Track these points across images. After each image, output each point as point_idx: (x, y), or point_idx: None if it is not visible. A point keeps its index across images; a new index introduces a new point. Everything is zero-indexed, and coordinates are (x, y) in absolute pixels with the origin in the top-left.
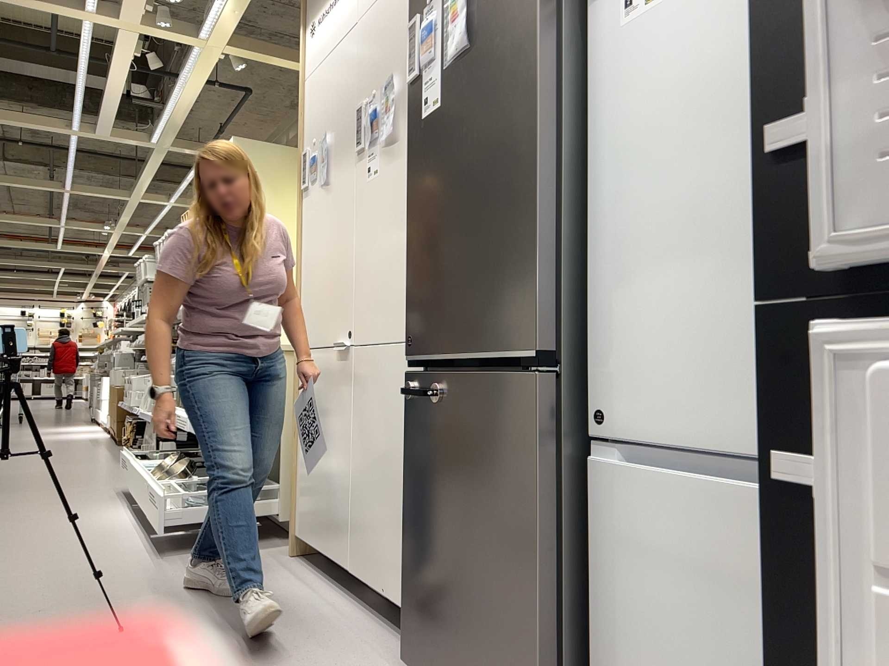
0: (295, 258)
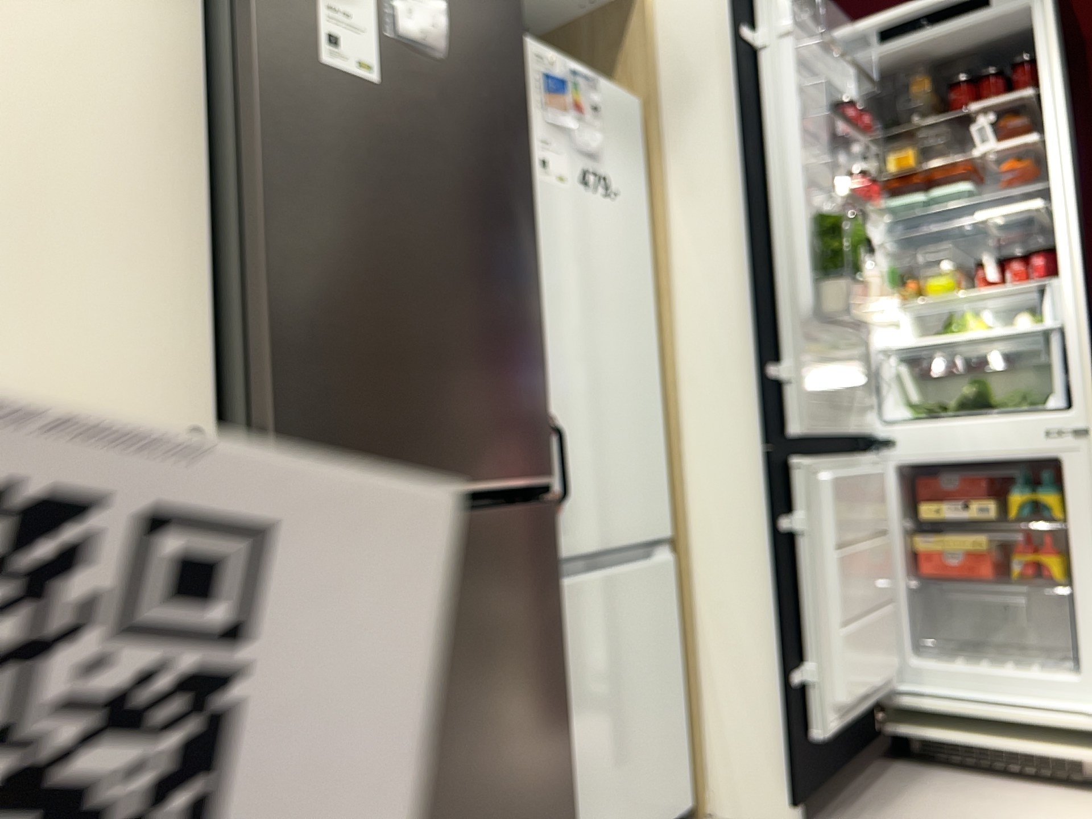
0: None
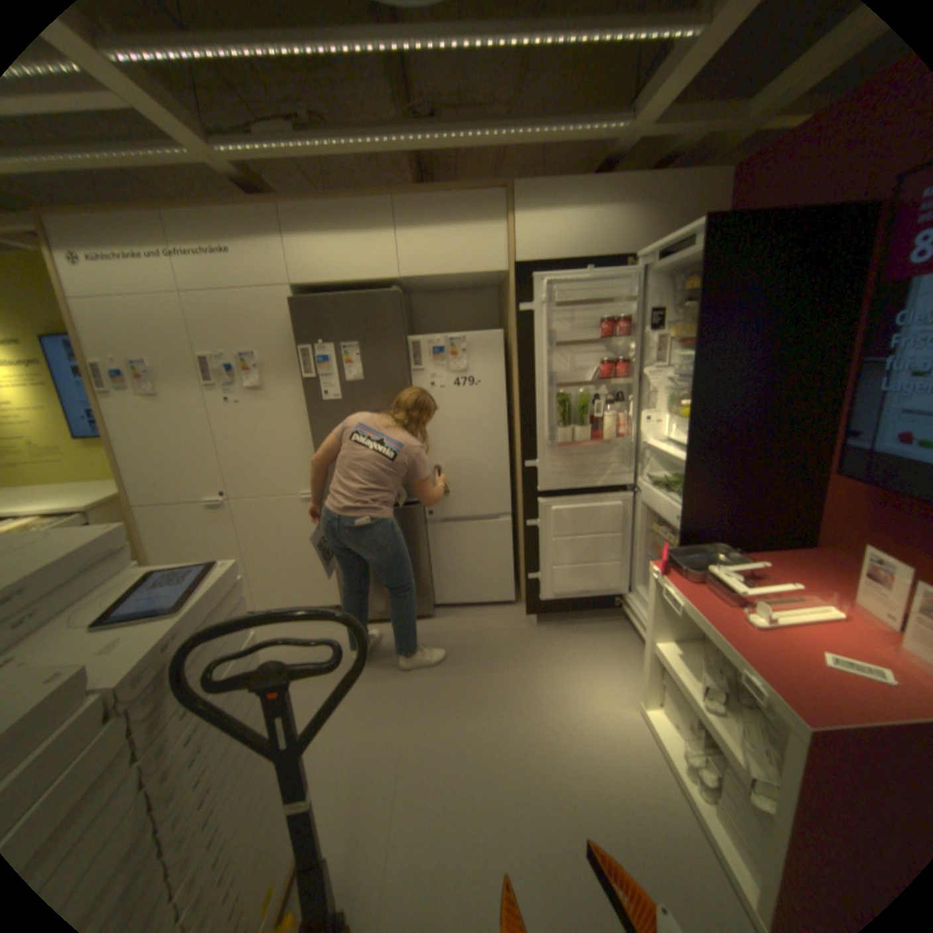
0: (104, 444)
